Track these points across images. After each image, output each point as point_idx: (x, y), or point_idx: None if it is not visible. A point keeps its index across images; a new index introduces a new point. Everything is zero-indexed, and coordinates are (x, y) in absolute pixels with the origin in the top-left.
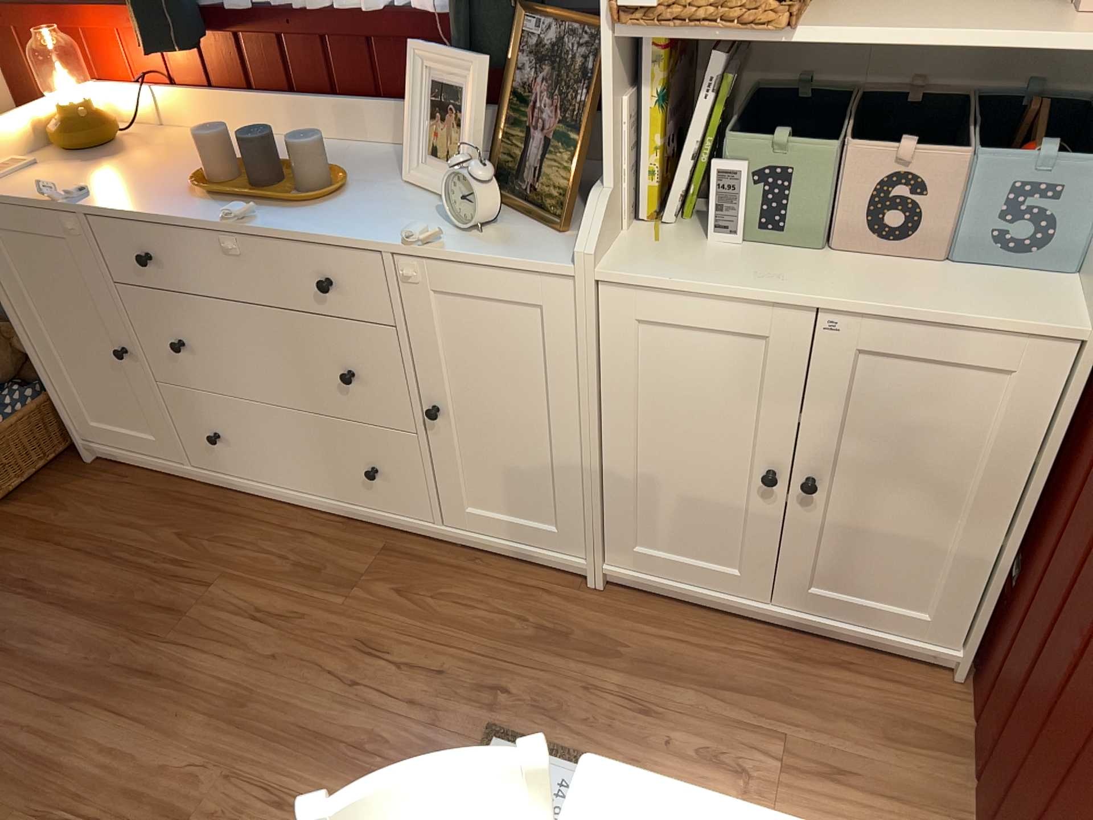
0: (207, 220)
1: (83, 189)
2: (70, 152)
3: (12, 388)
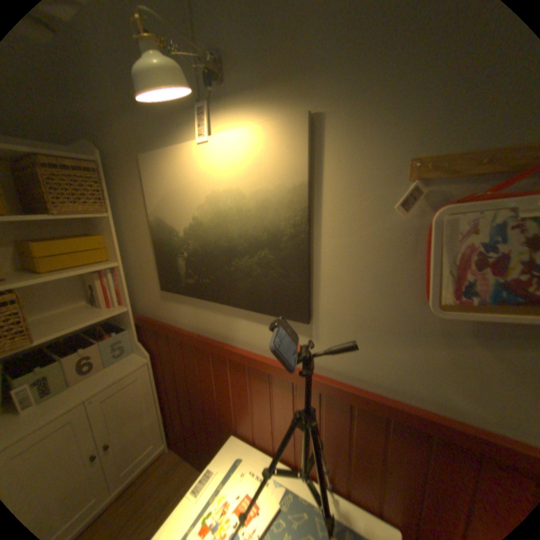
0: None
1: None
2: None
3: None
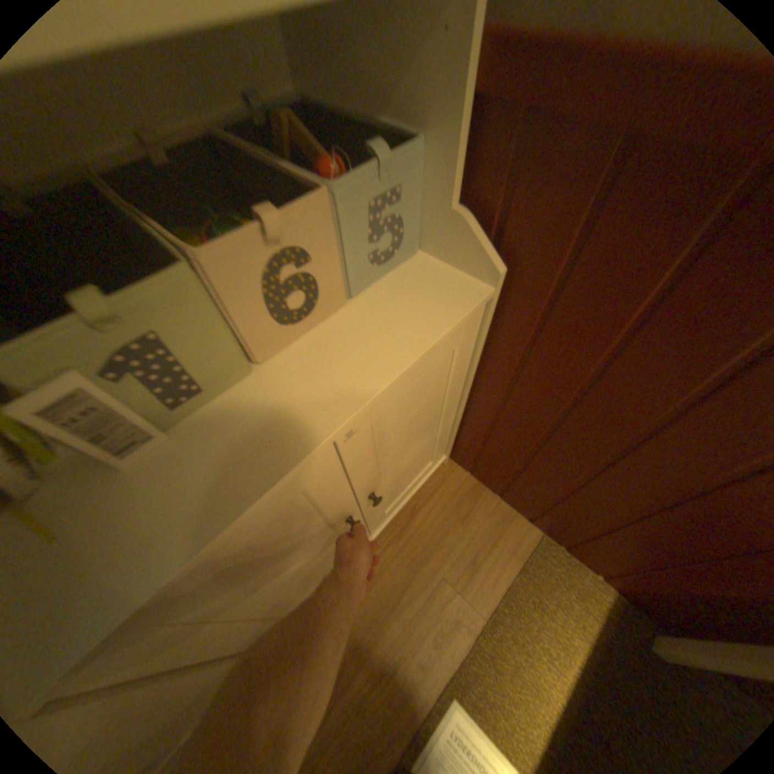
0: None
1: None
2: None
3: None
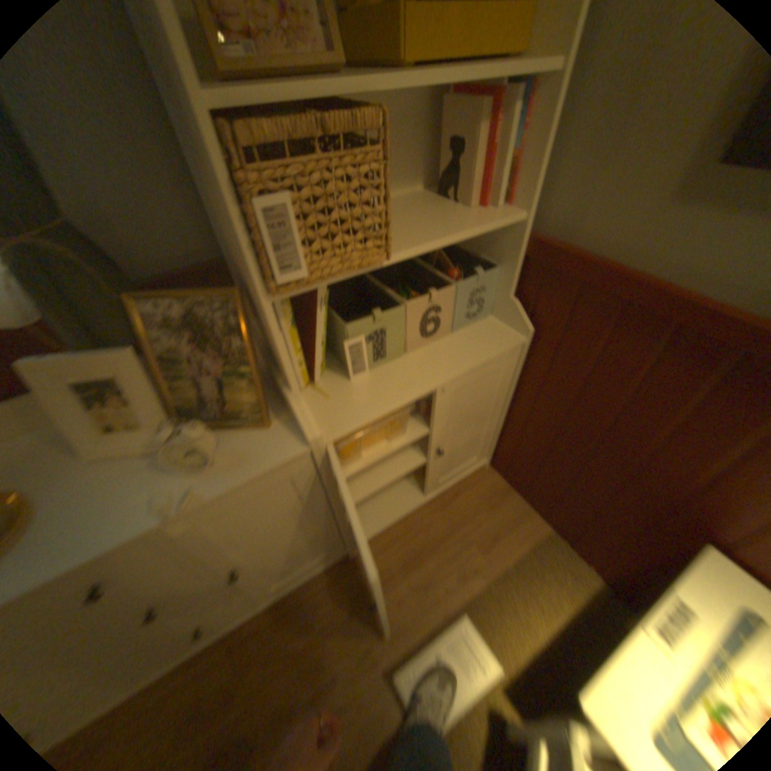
0: None
1: None
2: None
3: None
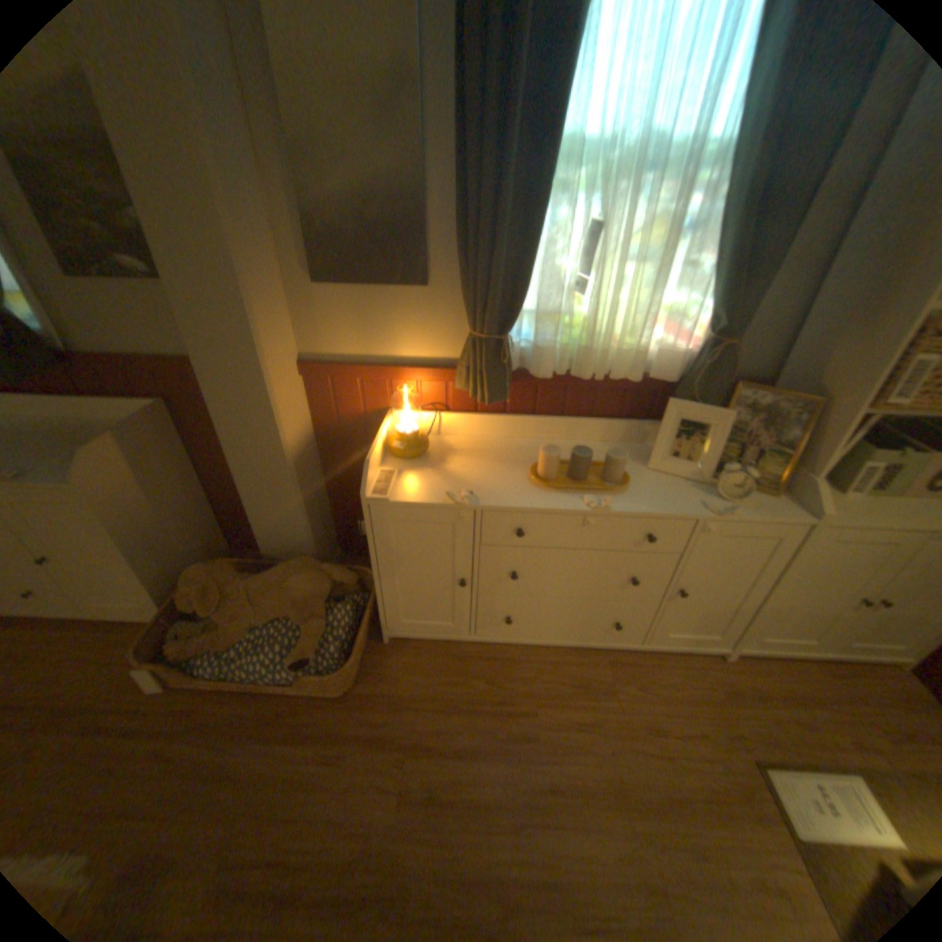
0: (574, 508)
1: (470, 493)
2: (408, 460)
3: (335, 608)
